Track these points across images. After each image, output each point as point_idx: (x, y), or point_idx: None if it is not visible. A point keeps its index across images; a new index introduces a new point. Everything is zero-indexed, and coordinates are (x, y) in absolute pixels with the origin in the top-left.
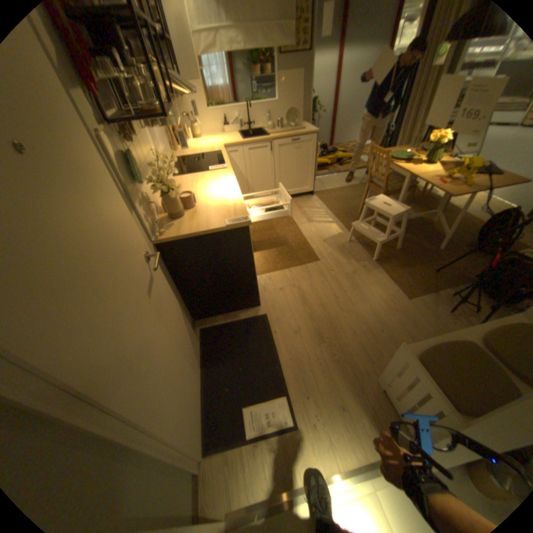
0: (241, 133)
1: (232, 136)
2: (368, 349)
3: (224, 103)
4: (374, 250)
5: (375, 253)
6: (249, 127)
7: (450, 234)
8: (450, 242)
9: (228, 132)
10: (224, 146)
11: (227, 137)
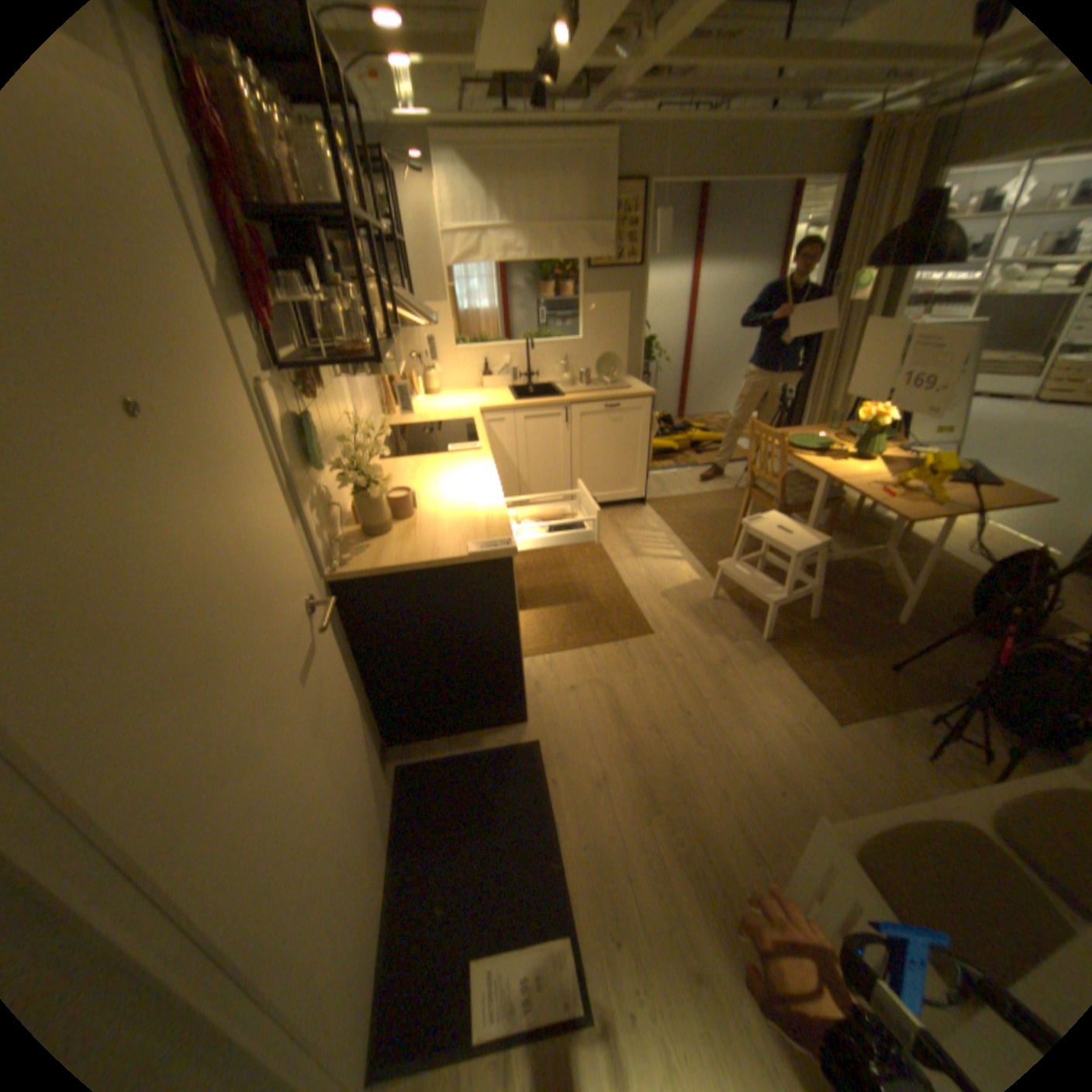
0: (512, 391)
1: (495, 396)
2: (754, 835)
3: (486, 341)
4: (763, 620)
5: (765, 625)
6: (528, 382)
7: (916, 595)
8: (919, 610)
9: (490, 389)
10: (479, 412)
11: (486, 397)
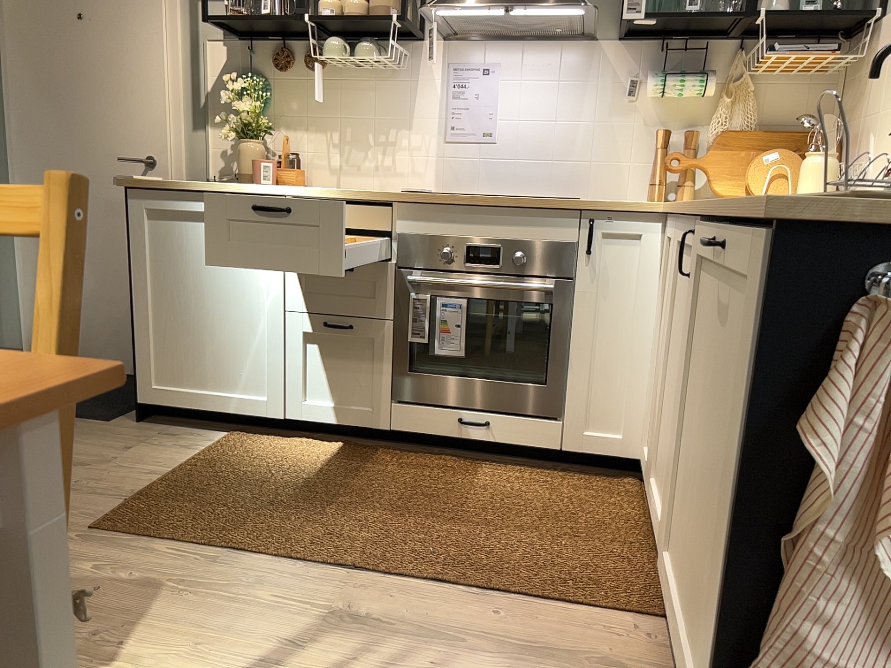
0: None
1: None
2: None
3: None
4: None
5: None
6: None
7: None
8: None
9: None
10: (655, 213)
11: None
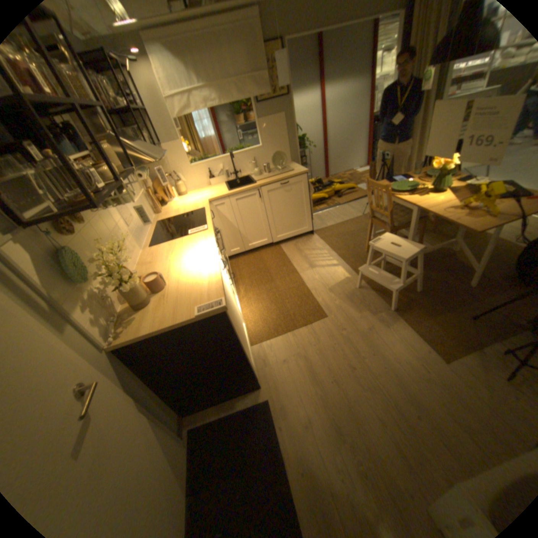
0: (227, 184)
1: (217, 189)
2: (405, 451)
3: (207, 157)
4: (390, 297)
5: (392, 300)
6: (235, 177)
7: (479, 265)
8: (482, 275)
9: (214, 185)
10: (208, 201)
11: (212, 191)
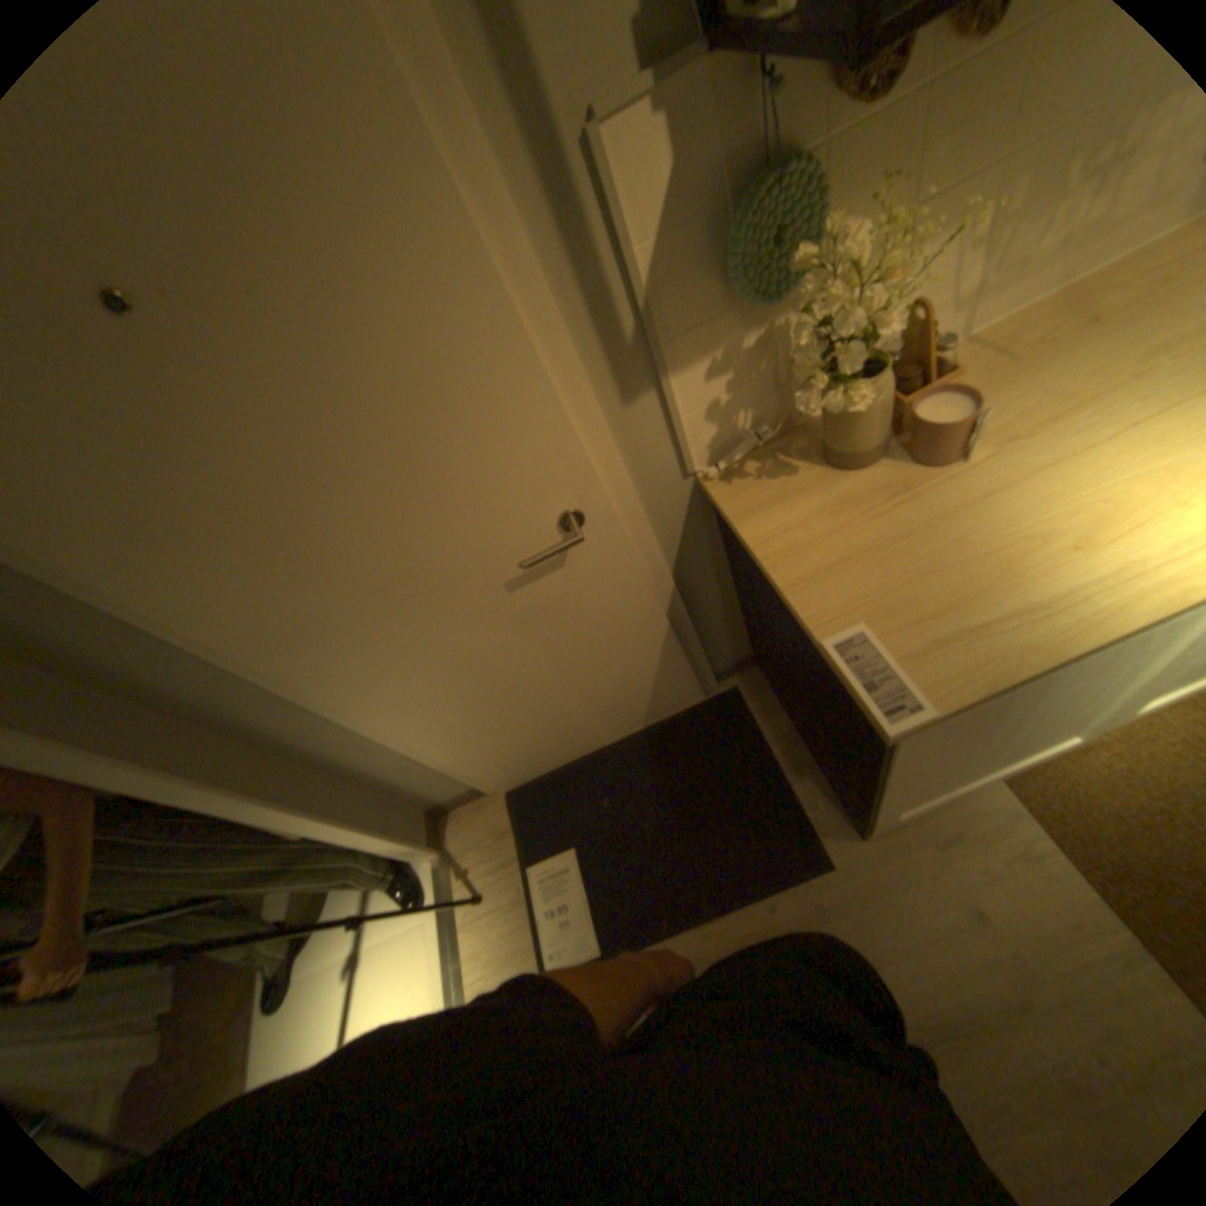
0: None
1: None
2: None
3: None
4: None
5: None
6: None
7: None
8: None
9: None
10: None
11: None
